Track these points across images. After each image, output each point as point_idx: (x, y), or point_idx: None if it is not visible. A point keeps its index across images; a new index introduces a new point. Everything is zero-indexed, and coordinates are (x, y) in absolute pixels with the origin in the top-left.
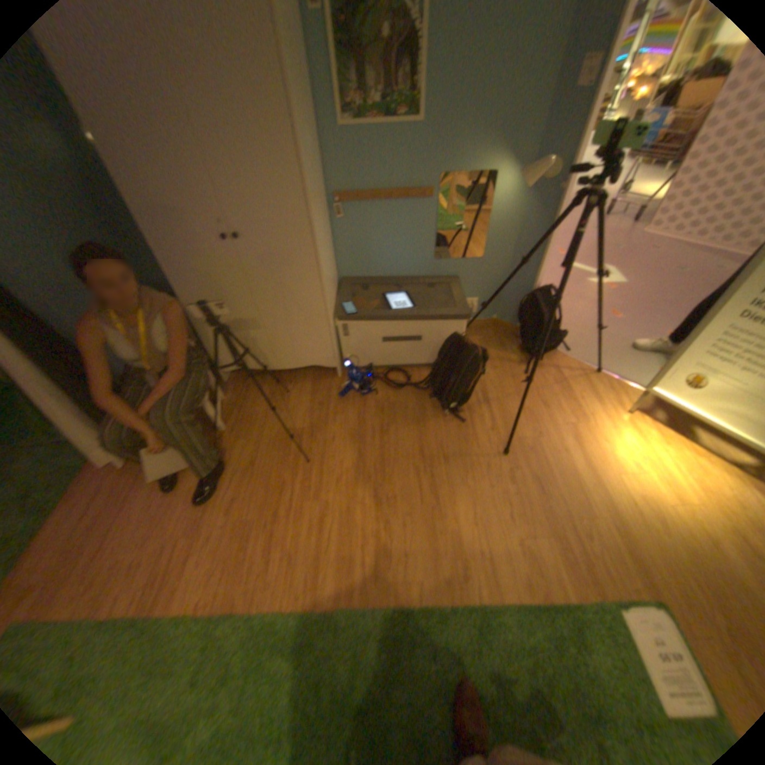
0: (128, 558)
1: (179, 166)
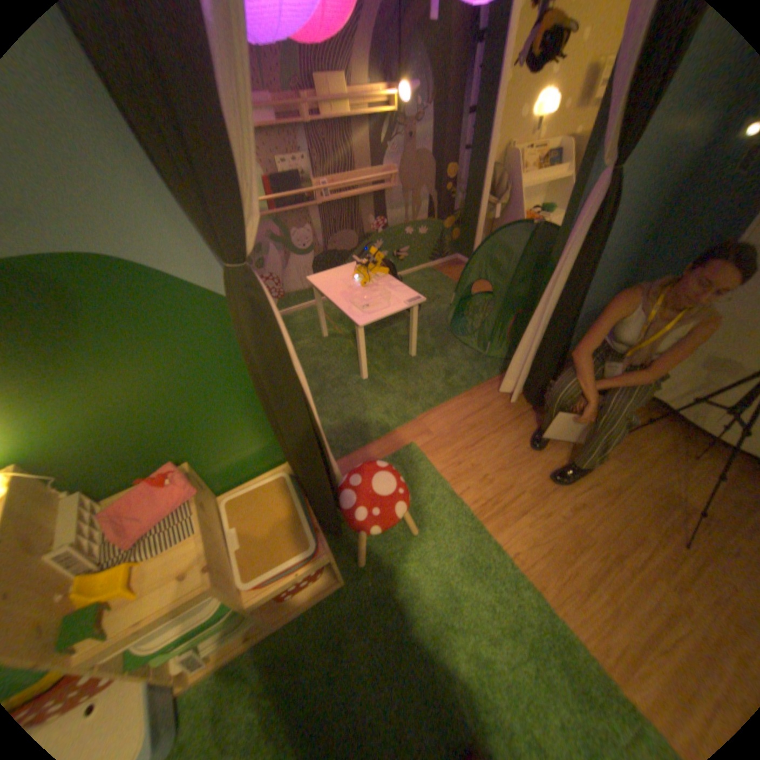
0: (485, 470)
1: None
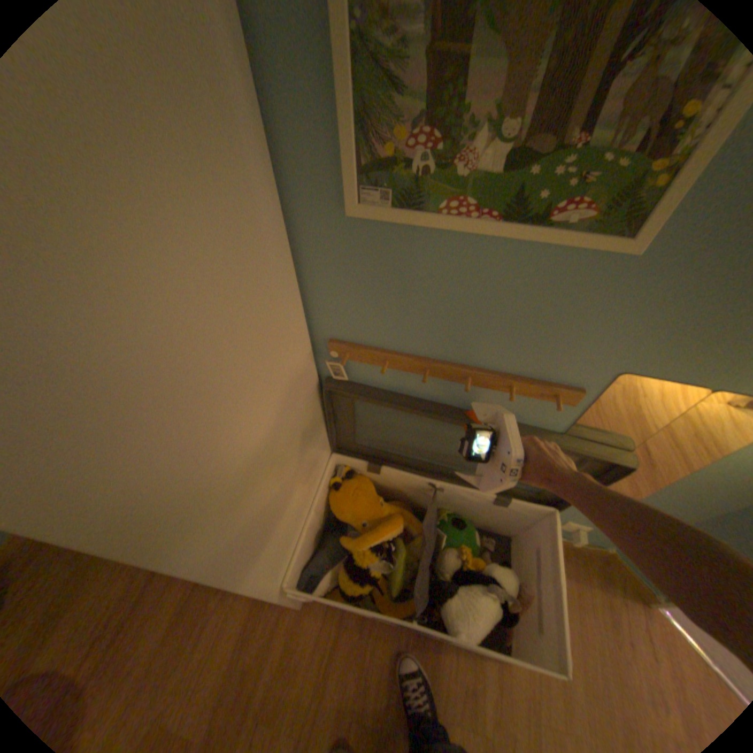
0: None
1: None
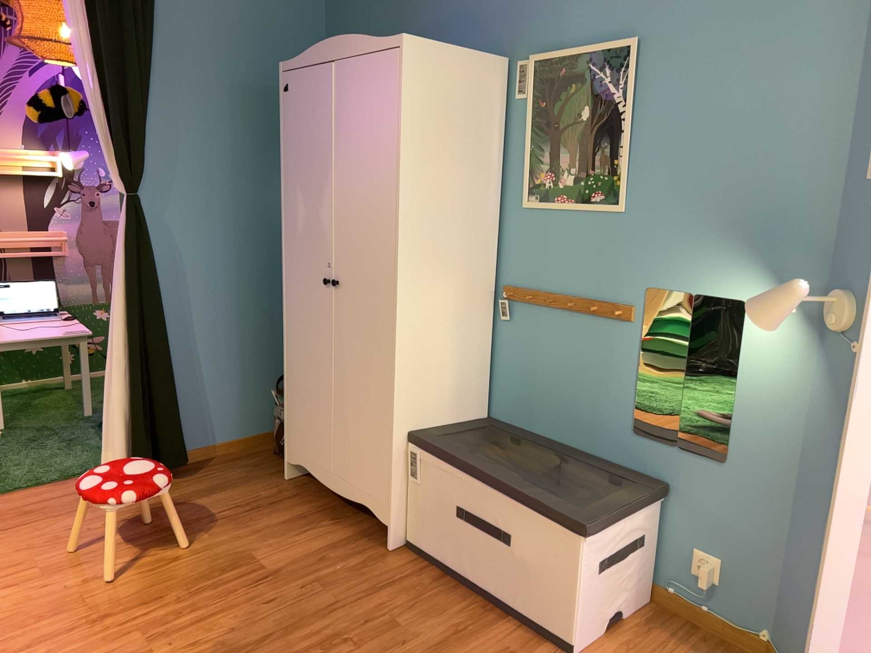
0: None
1: (317, 206)
